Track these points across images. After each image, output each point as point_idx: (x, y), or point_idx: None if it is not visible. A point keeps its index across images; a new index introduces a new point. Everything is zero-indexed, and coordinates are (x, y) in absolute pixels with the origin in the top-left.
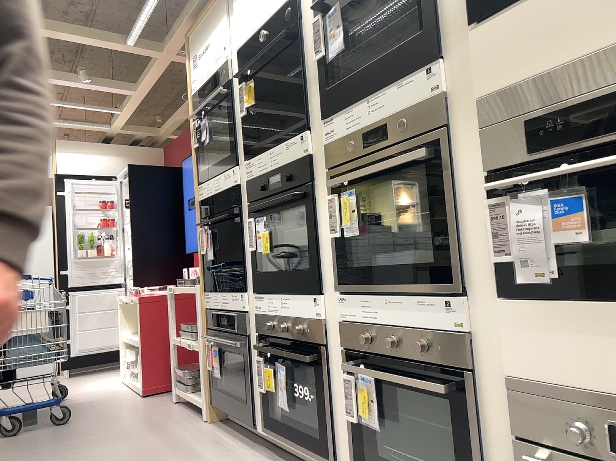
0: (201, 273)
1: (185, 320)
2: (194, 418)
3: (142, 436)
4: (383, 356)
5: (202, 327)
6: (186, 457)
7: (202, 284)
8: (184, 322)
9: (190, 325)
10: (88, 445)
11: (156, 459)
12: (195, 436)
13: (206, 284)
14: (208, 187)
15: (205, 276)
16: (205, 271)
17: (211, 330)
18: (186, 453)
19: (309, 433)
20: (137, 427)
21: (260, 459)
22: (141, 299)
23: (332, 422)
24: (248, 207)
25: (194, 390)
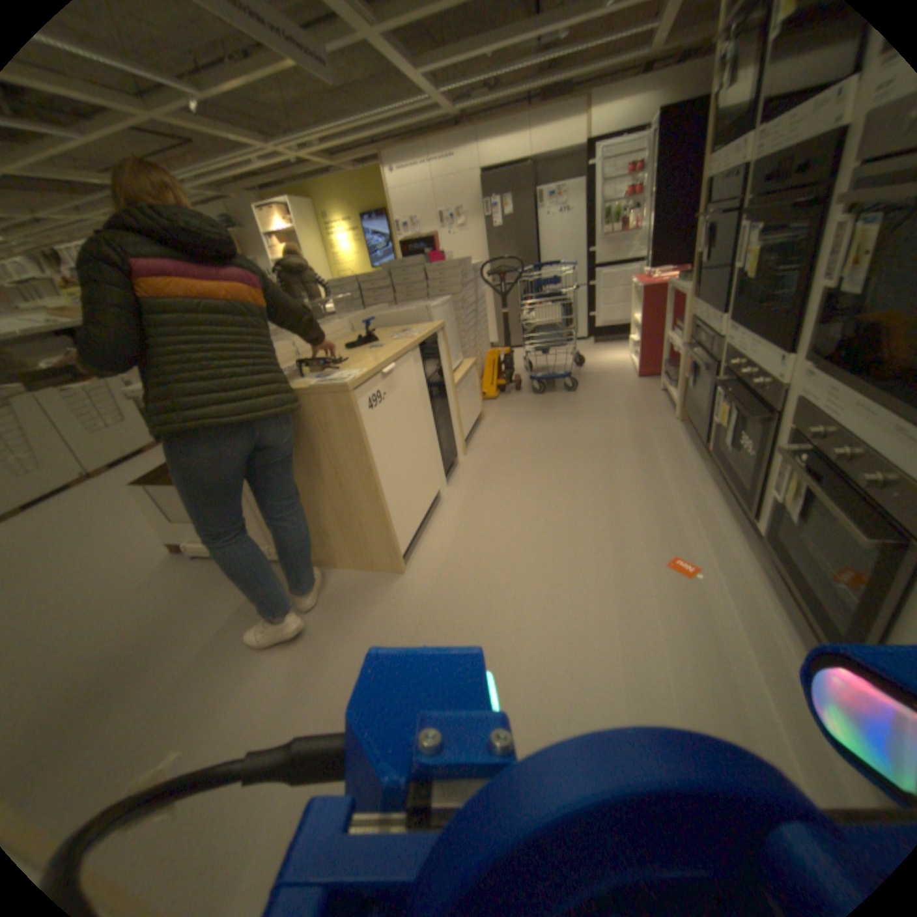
0: (702, 269)
1: (684, 314)
2: (669, 411)
3: (619, 418)
4: (831, 458)
5: (692, 329)
6: (642, 449)
7: (699, 283)
8: (682, 316)
9: (685, 322)
10: (579, 415)
11: (619, 443)
12: (660, 430)
13: (704, 283)
14: (718, 159)
15: (705, 273)
16: (706, 268)
17: (695, 338)
18: (643, 446)
19: (752, 475)
20: (619, 408)
21: (703, 474)
22: (646, 288)
23: (765, 483)
24: (751, 201)
25: (678, 384)
